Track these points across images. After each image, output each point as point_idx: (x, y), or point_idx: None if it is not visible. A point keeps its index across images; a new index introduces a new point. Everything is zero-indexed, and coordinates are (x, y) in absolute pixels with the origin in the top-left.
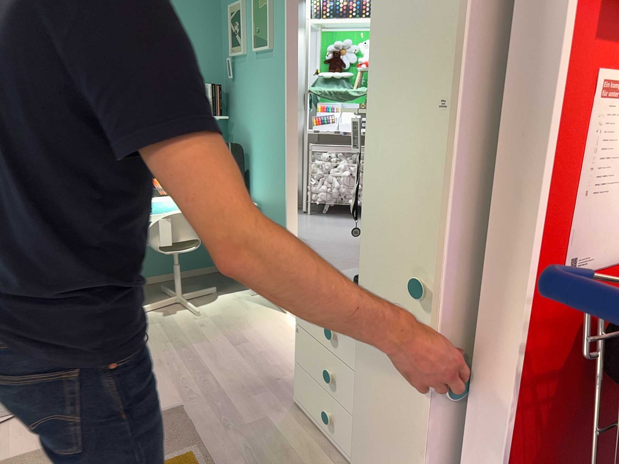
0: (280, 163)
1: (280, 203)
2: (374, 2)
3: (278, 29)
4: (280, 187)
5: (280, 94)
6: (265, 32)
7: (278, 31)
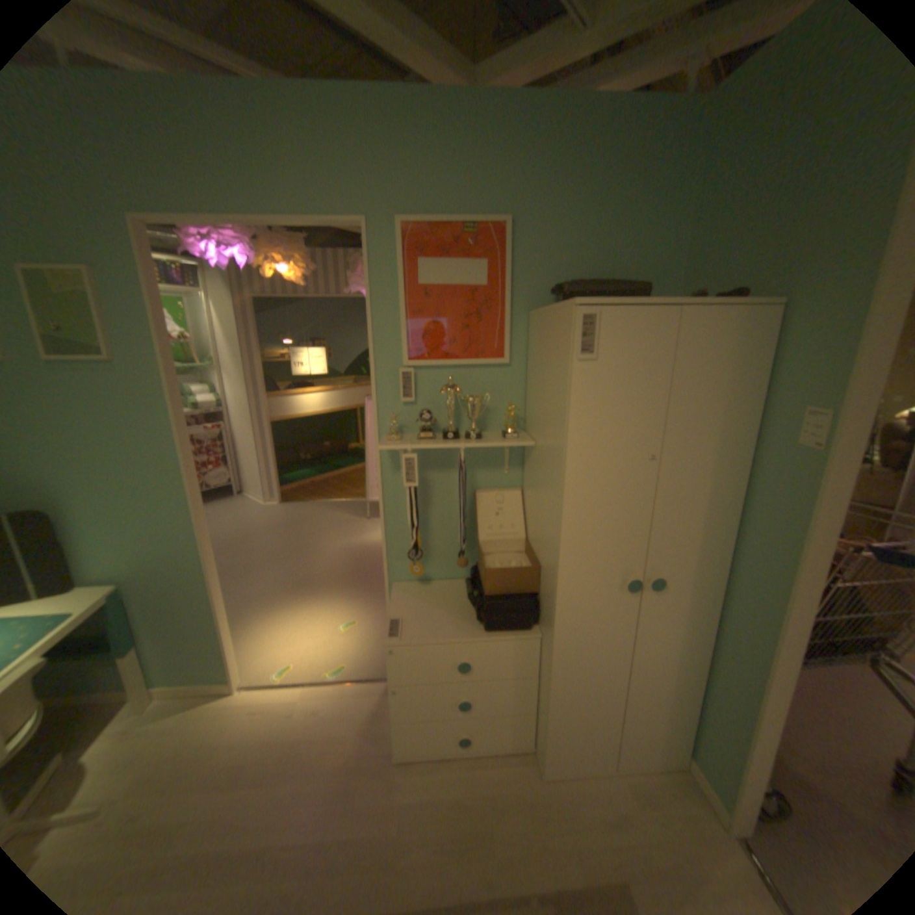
0: (171, 518)
1: (183, 569)
2: (575, 382)
3: (125, 333)
4: (178, 549)
5: (155, 425)
6: (88, 333)
7: (126, 335)
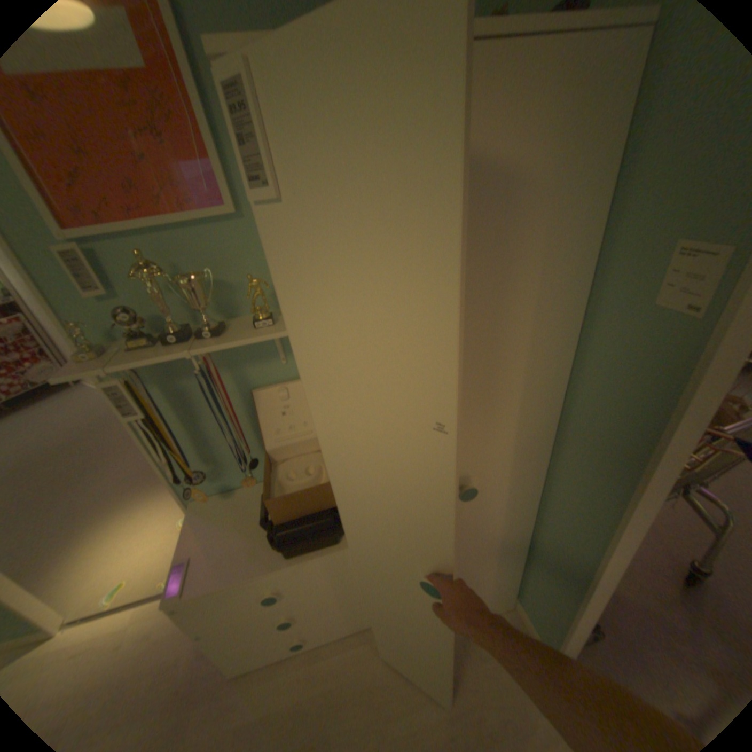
0: None
1: None
2: (273, 248)
3: None
4: None
5: None
6: None
7: None
